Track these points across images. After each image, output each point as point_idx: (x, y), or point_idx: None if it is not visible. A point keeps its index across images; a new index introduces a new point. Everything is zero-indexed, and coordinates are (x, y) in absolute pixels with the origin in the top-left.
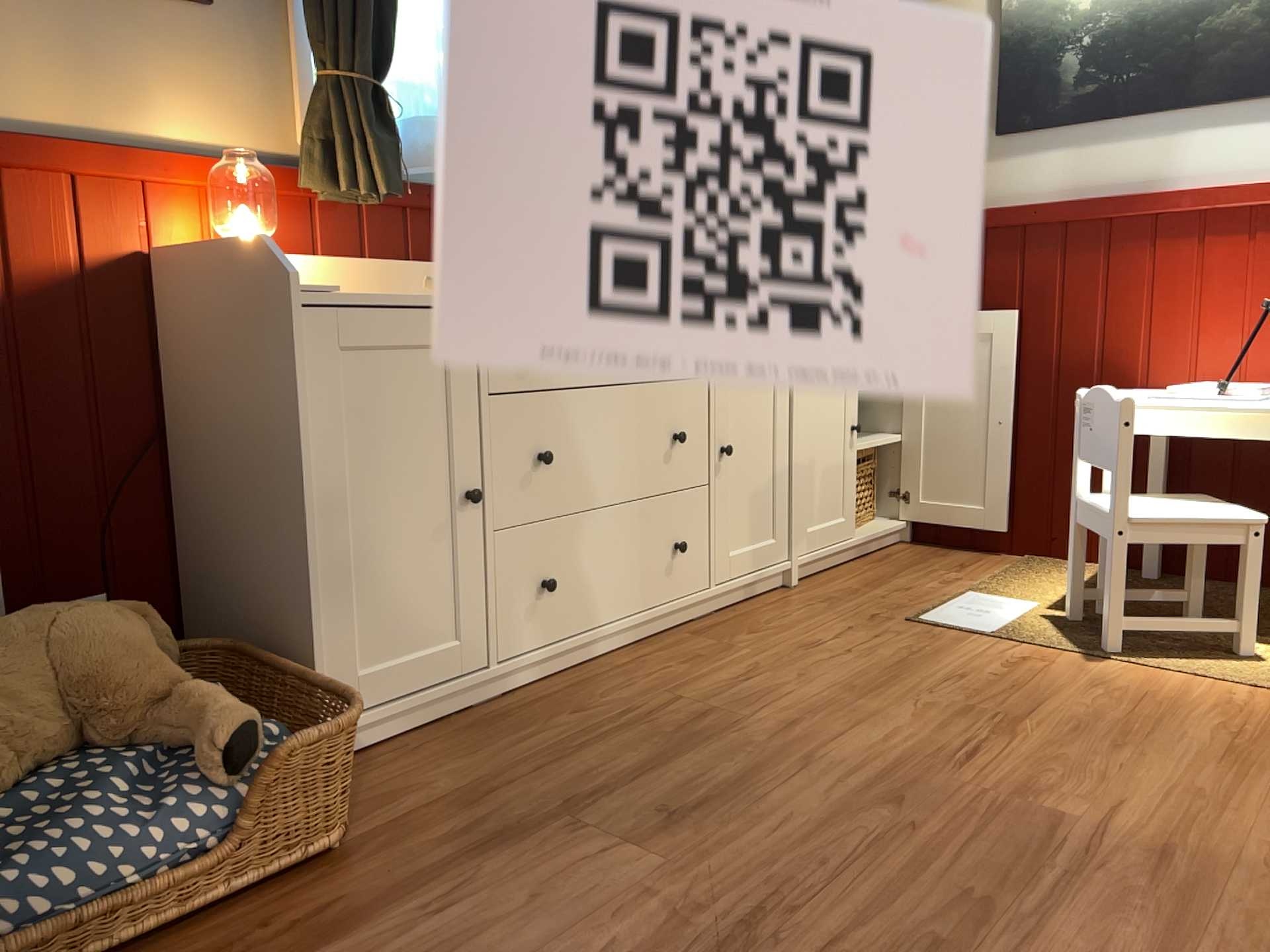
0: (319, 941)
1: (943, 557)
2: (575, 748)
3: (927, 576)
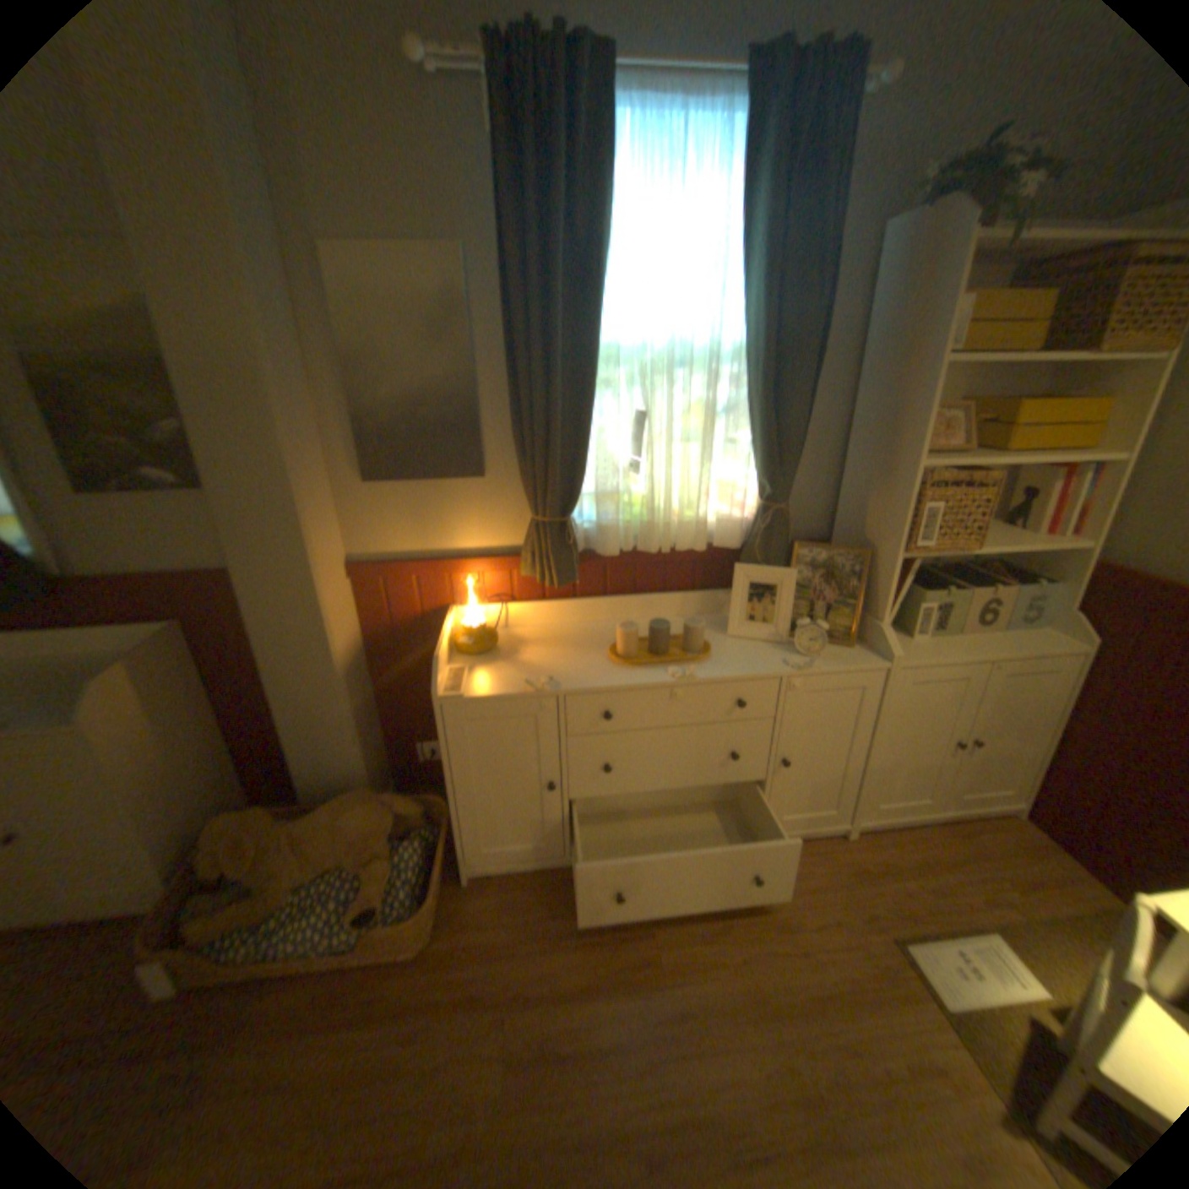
0: (362, 1024)
1: (1033, 862)
2: (563, 948)
3: (983, 886)
